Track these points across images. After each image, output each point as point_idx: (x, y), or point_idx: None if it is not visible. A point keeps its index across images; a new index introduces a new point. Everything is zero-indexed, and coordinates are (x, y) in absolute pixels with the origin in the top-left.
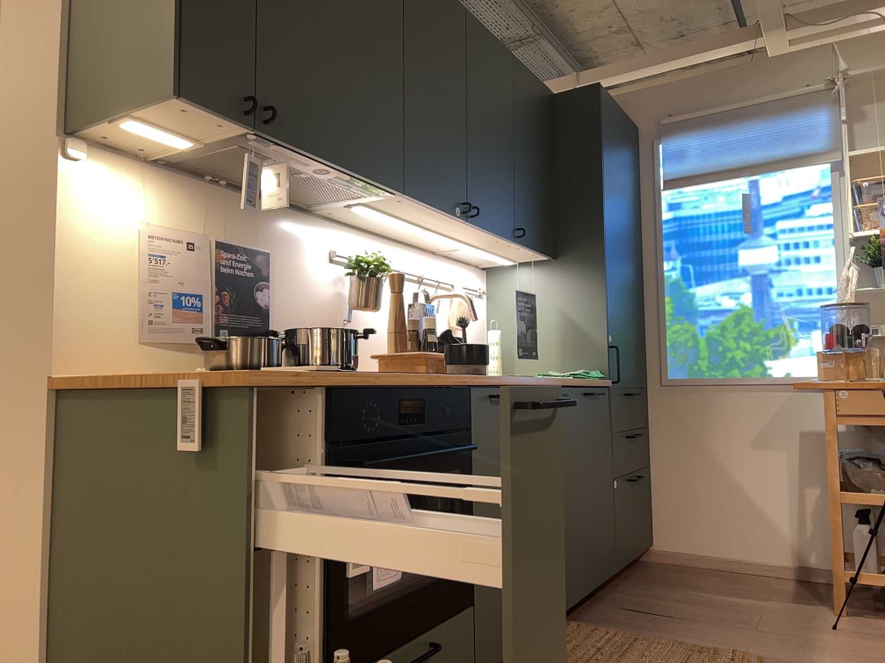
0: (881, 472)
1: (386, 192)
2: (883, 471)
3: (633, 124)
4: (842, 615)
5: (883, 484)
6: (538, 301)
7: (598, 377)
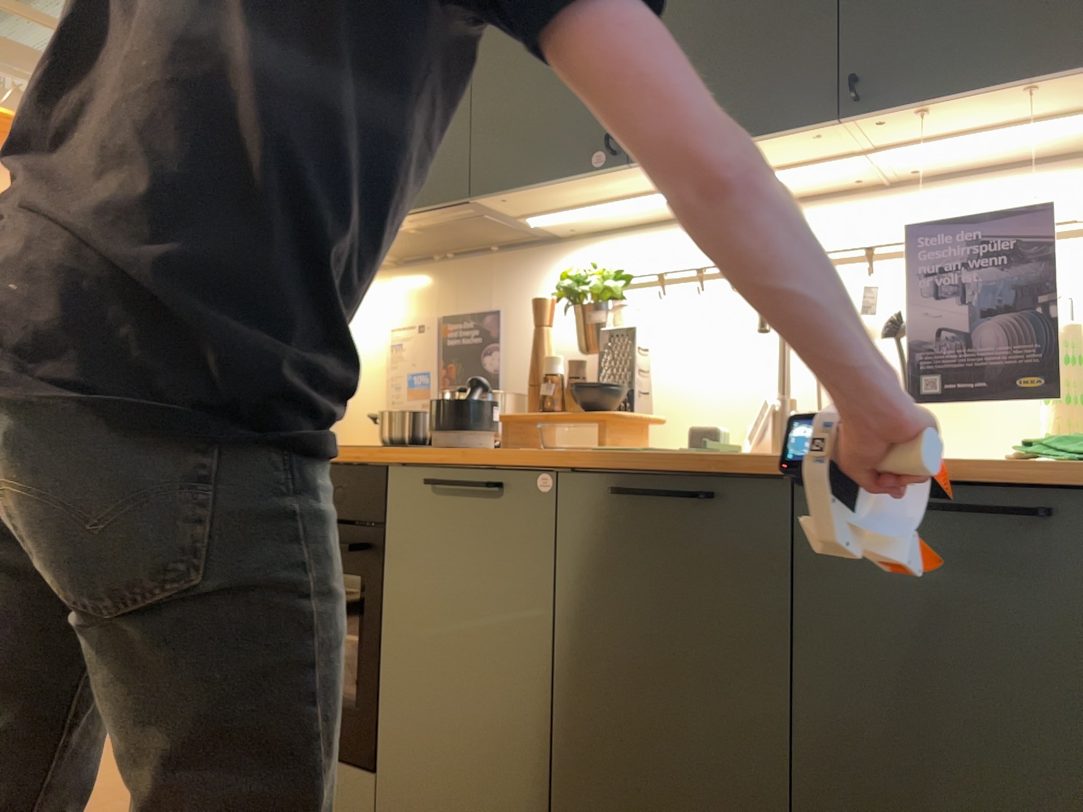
0: None
1: (477, 203)
2: None
3: None
4: None
5: None
6: None
7: None
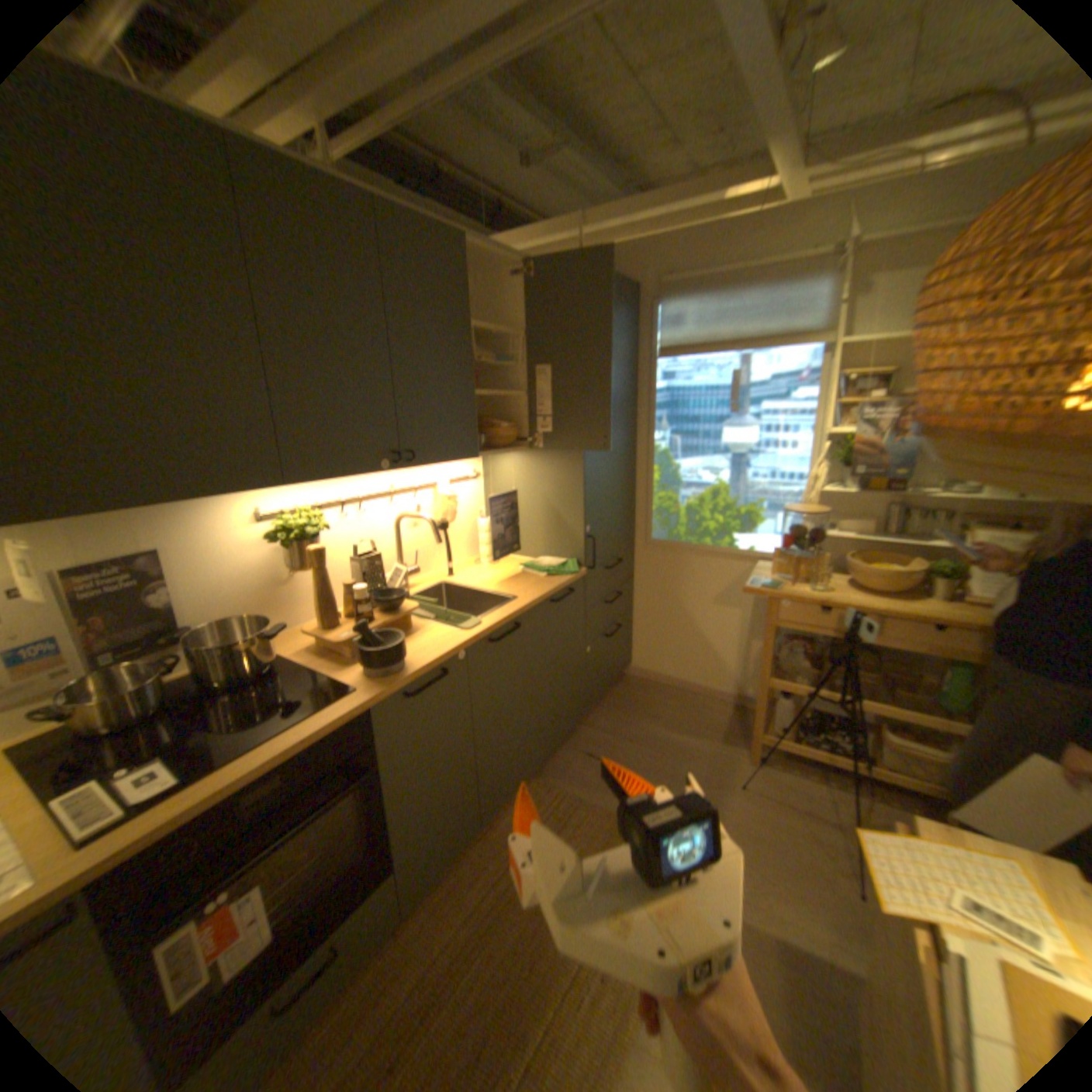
0: (808, 665)
1: (266, 484)
2: (811, 662)
3: (635, 278)
4: (755, 766)
5: (807, 677)
6: (524, 487)
7: (570, 572)
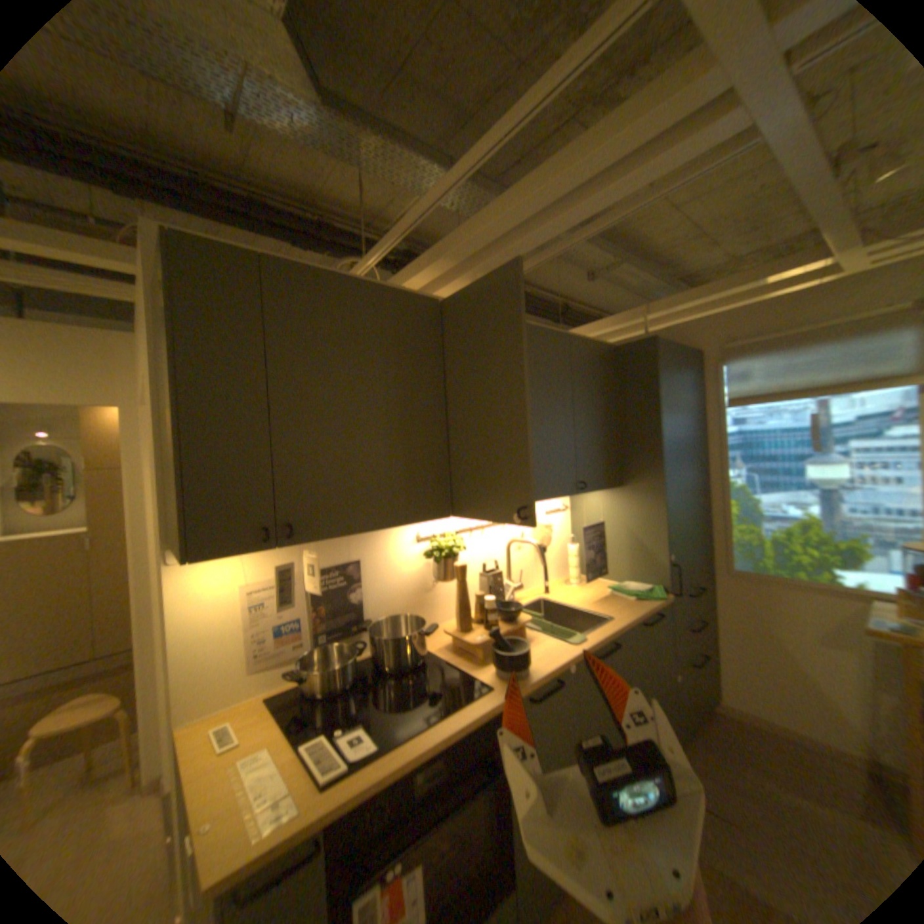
0: None
1: (437, 515)
2: None
3: (697, 347)
4: None
5: None
6: (608, 518)
7: (659, 598)
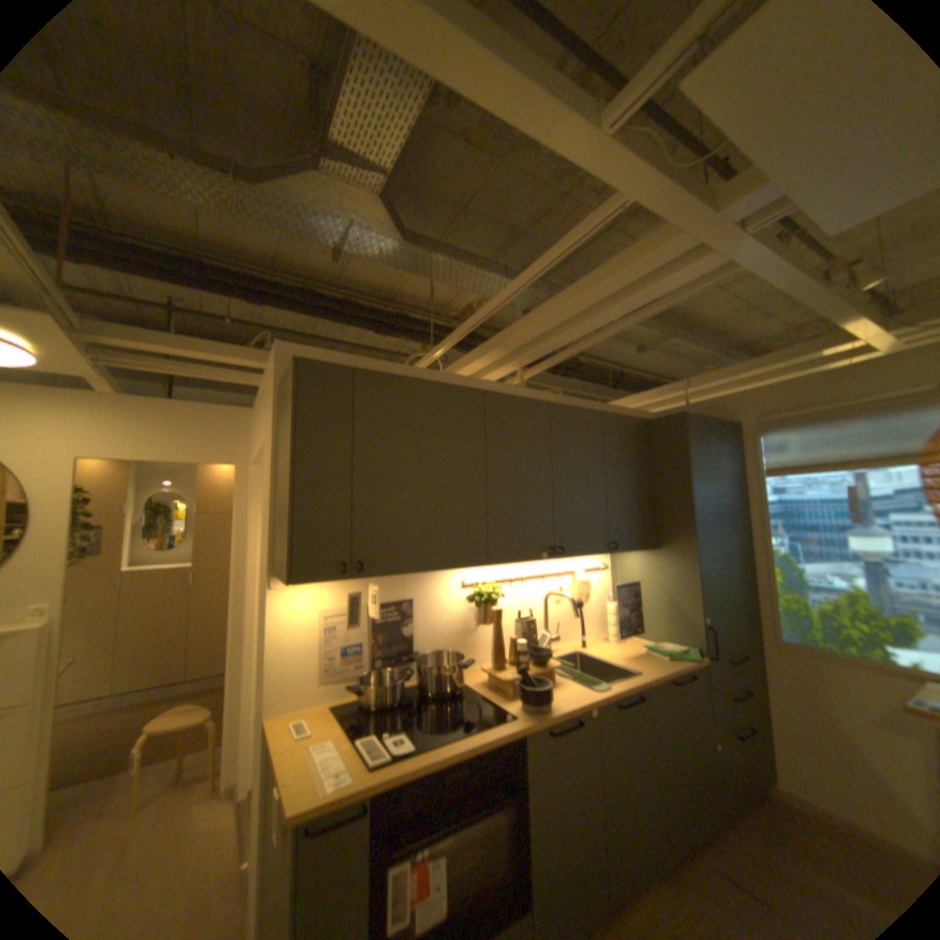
0: None
1: (477, 565)
2: None
3: (736, 419)
4: None
5: None
6: (647, 579)
7: (693, 661)
